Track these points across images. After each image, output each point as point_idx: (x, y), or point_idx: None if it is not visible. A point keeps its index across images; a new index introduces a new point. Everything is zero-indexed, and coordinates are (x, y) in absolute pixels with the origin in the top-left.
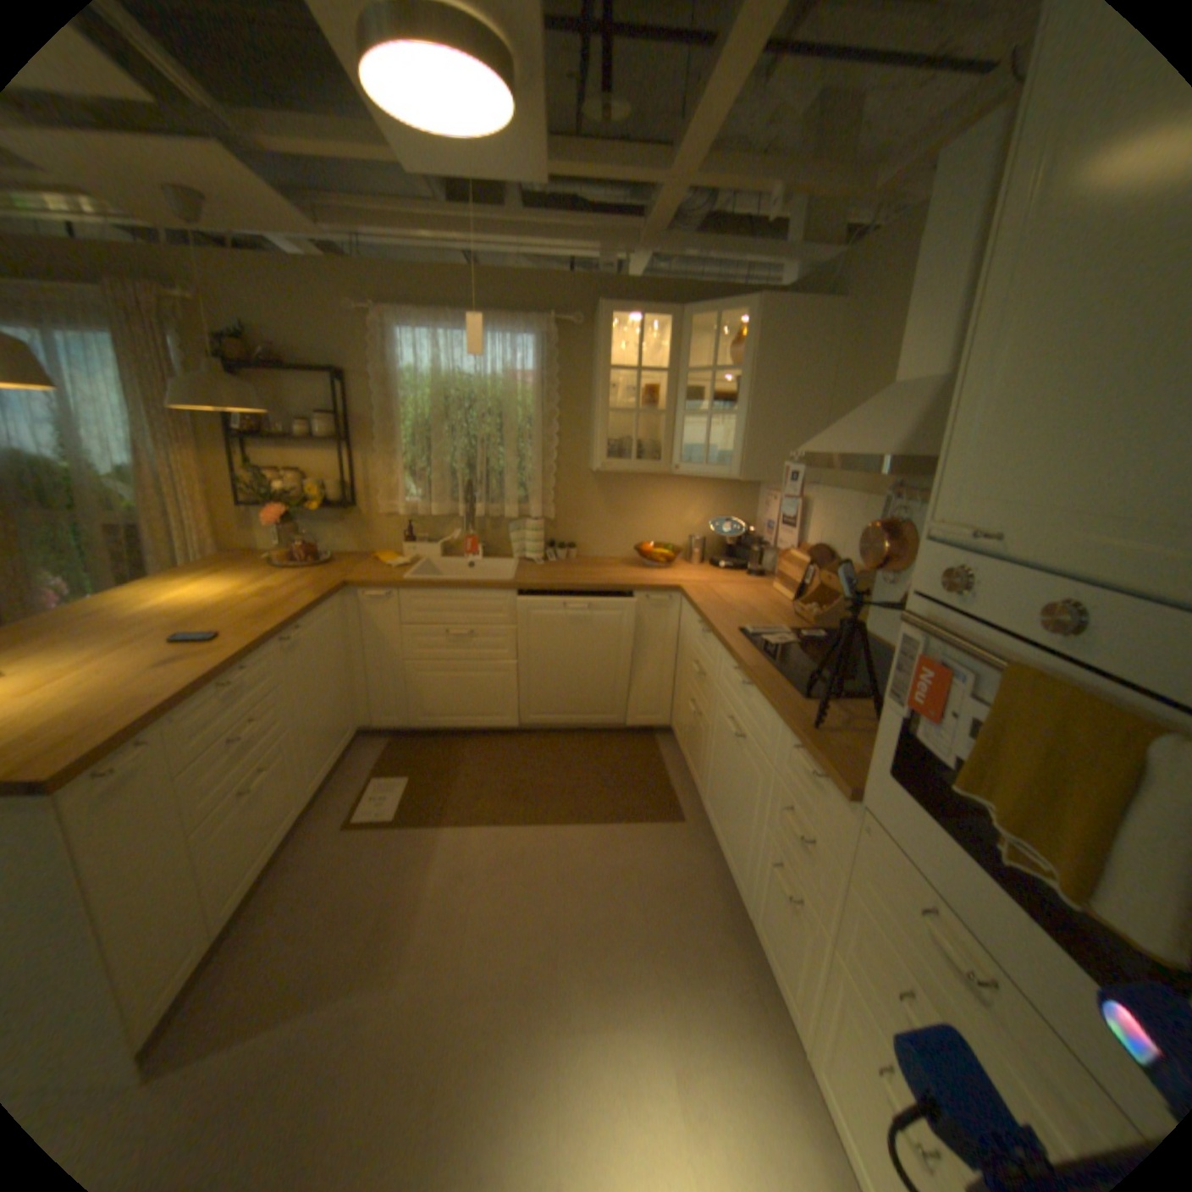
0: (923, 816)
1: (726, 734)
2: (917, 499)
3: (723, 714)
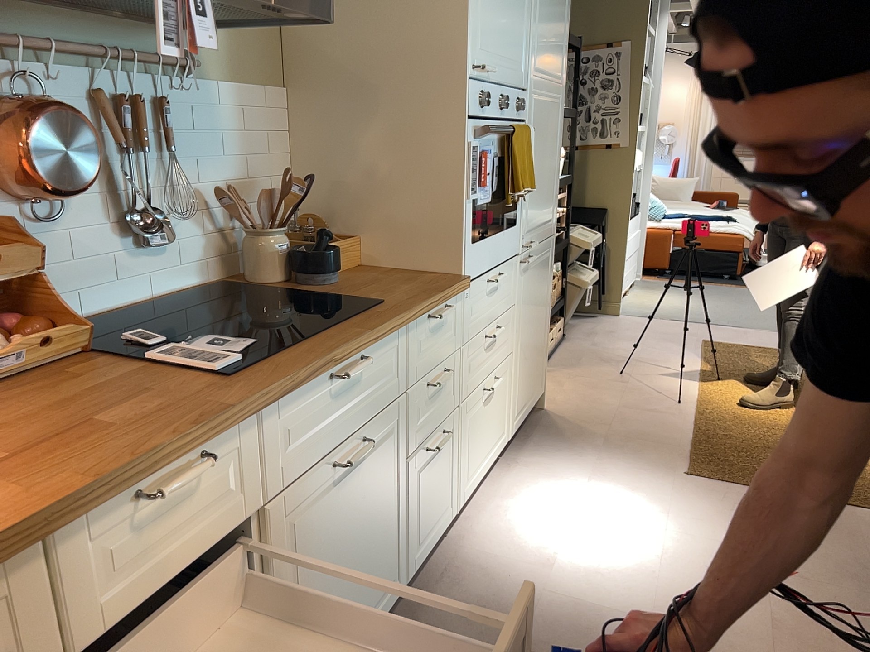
0: (482, 242)
1: (324, 511)
2: (28, 58)
3: (304, 506)
